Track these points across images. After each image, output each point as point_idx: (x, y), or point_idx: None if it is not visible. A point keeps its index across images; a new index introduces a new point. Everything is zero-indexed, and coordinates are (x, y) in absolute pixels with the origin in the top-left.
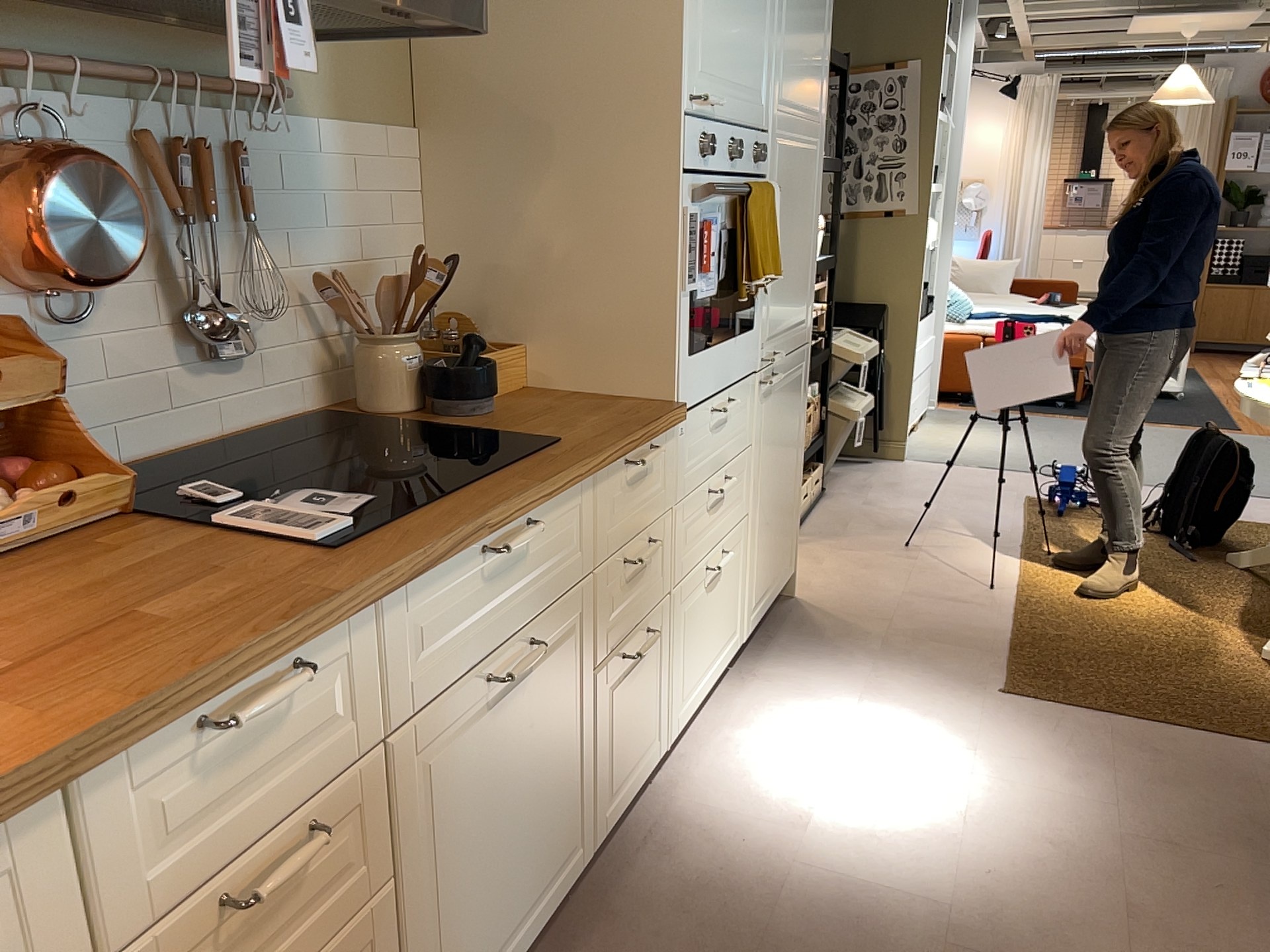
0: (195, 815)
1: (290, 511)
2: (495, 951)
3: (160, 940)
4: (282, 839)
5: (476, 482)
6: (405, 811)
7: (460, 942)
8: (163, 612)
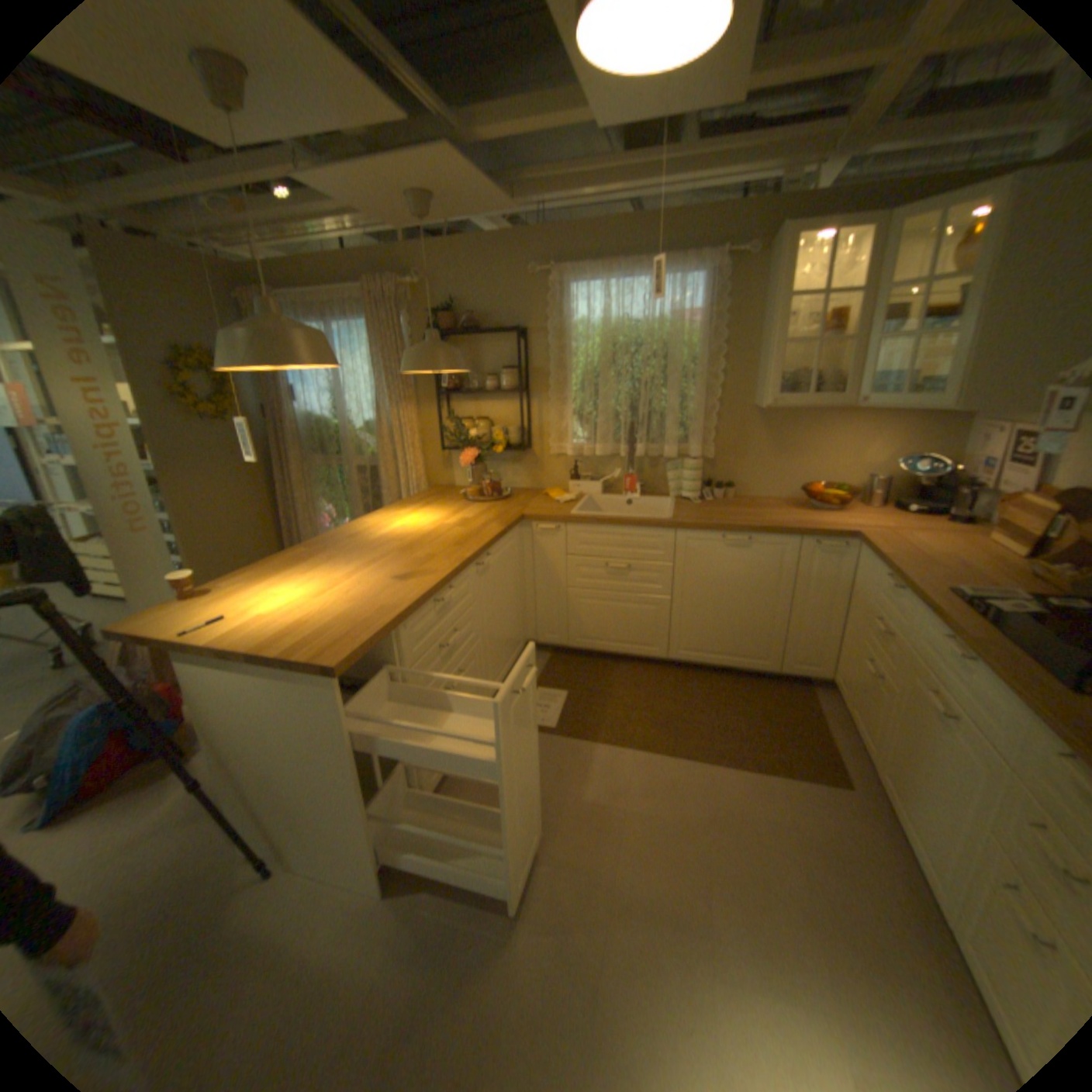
0: (888, 596)
1: (1003, 597)
2: (906, 811)
3: (878, 611)
4: (892, 629)
5: (1005, 637)
6: (908, 681)
7: (901, 768)
8: (936, 569)
